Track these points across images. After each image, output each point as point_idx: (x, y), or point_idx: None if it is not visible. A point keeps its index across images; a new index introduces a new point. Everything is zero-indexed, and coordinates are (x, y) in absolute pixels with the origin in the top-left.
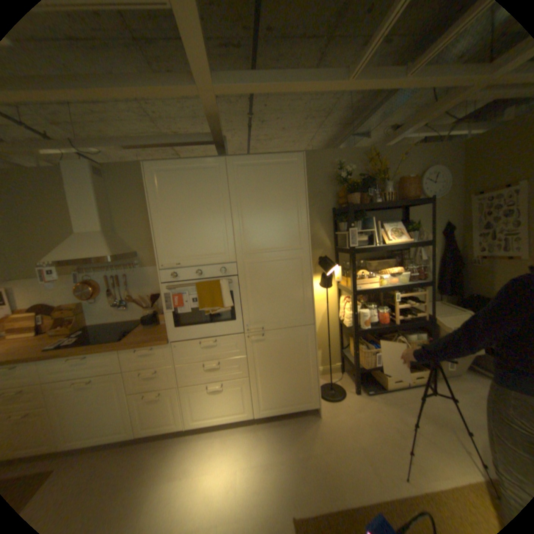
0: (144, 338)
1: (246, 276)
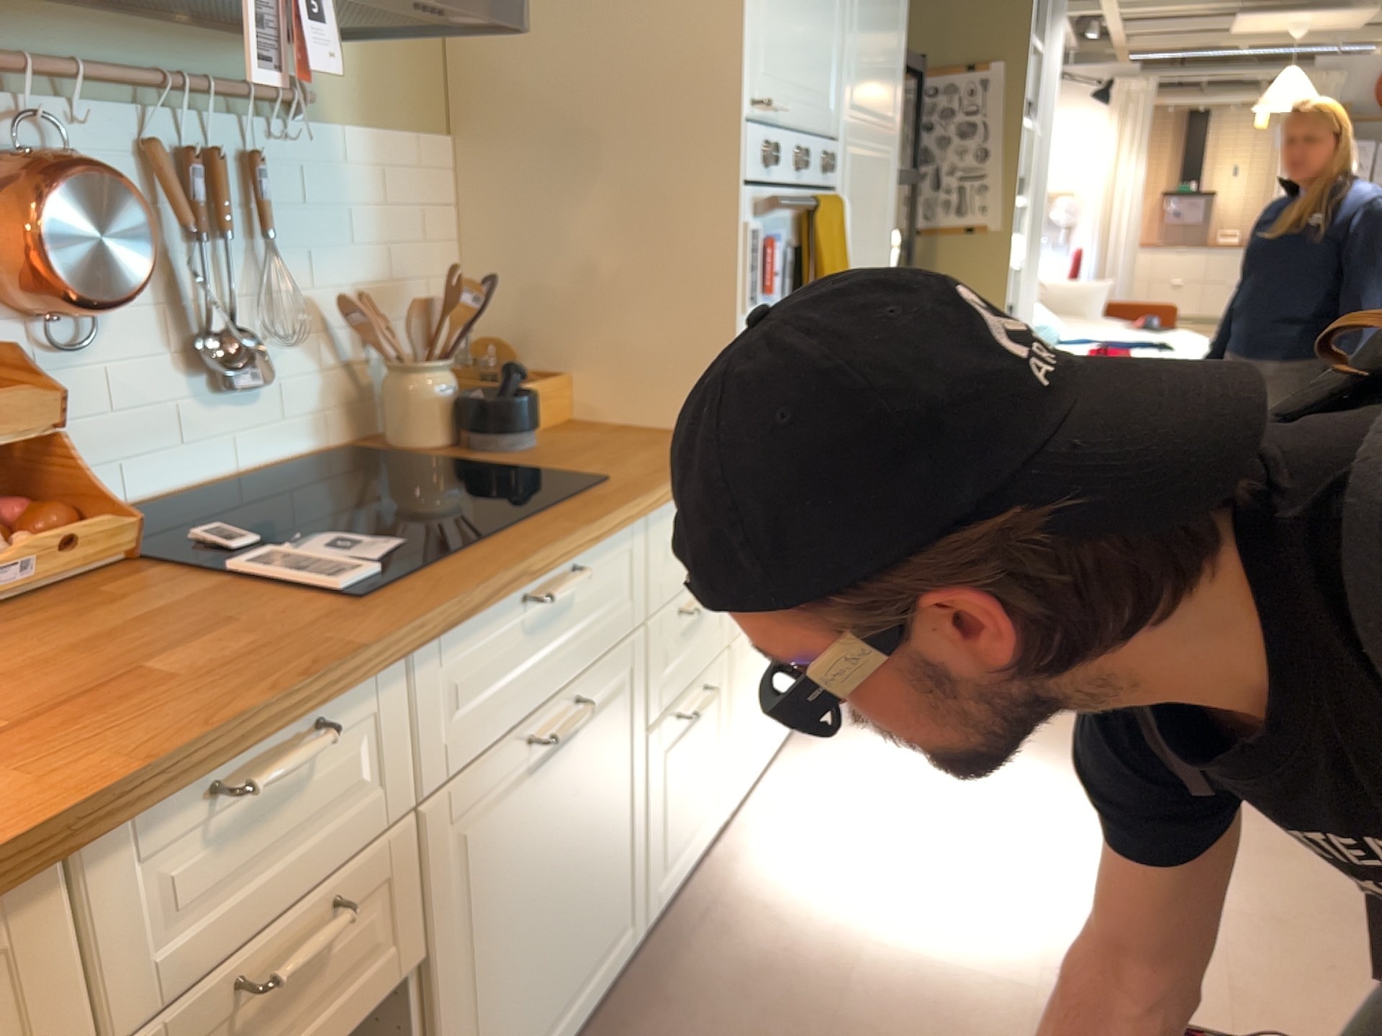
0: (651, 454)
1: (844, 200)
